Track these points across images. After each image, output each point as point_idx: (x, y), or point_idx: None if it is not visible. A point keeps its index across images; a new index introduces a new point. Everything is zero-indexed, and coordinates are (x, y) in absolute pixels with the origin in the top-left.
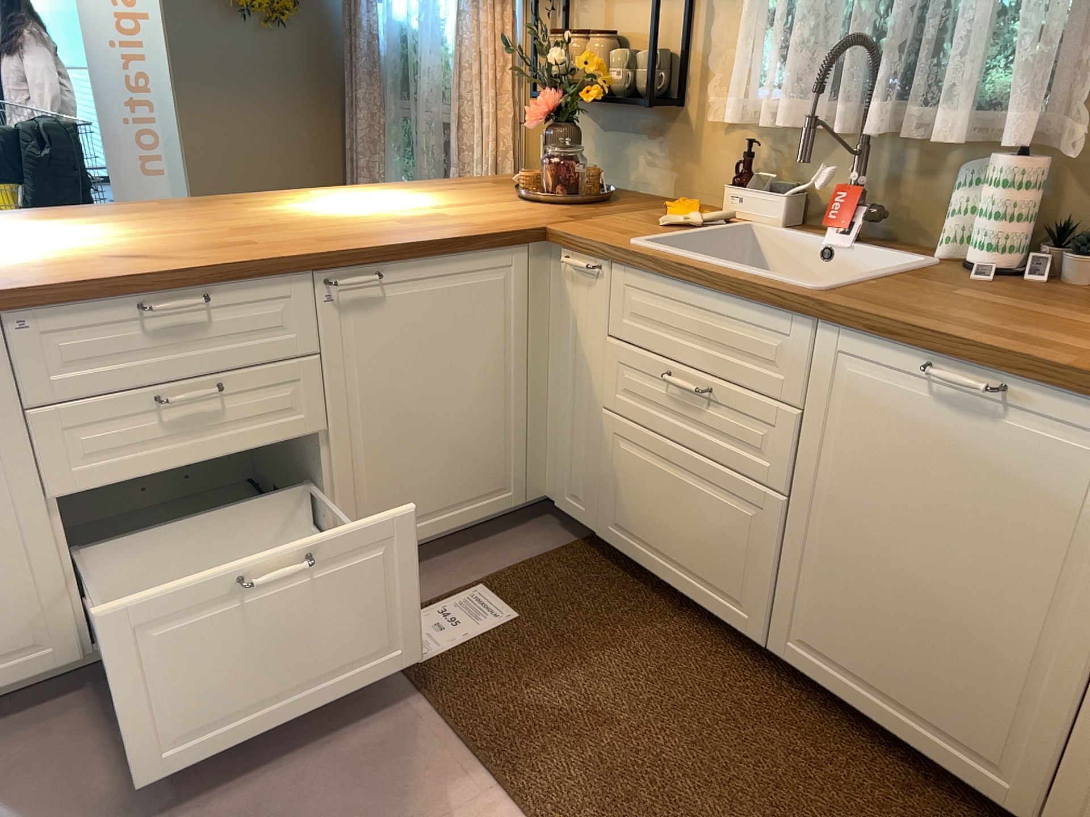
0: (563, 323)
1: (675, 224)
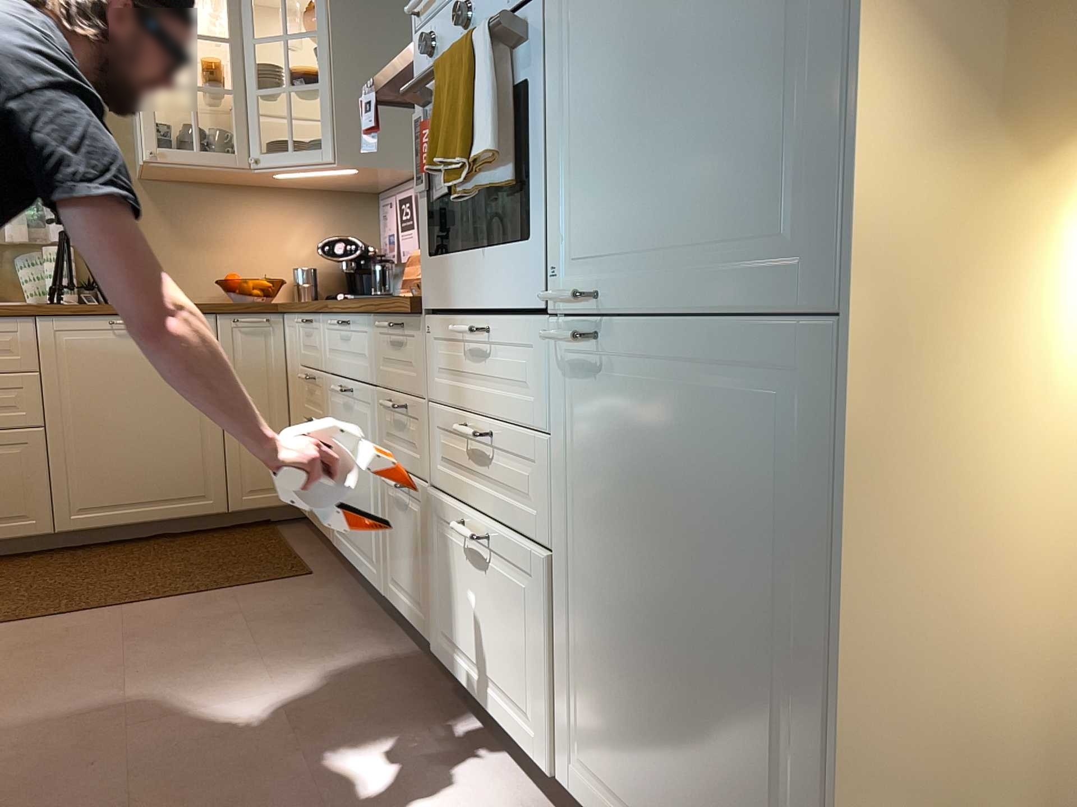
0: None
1: None
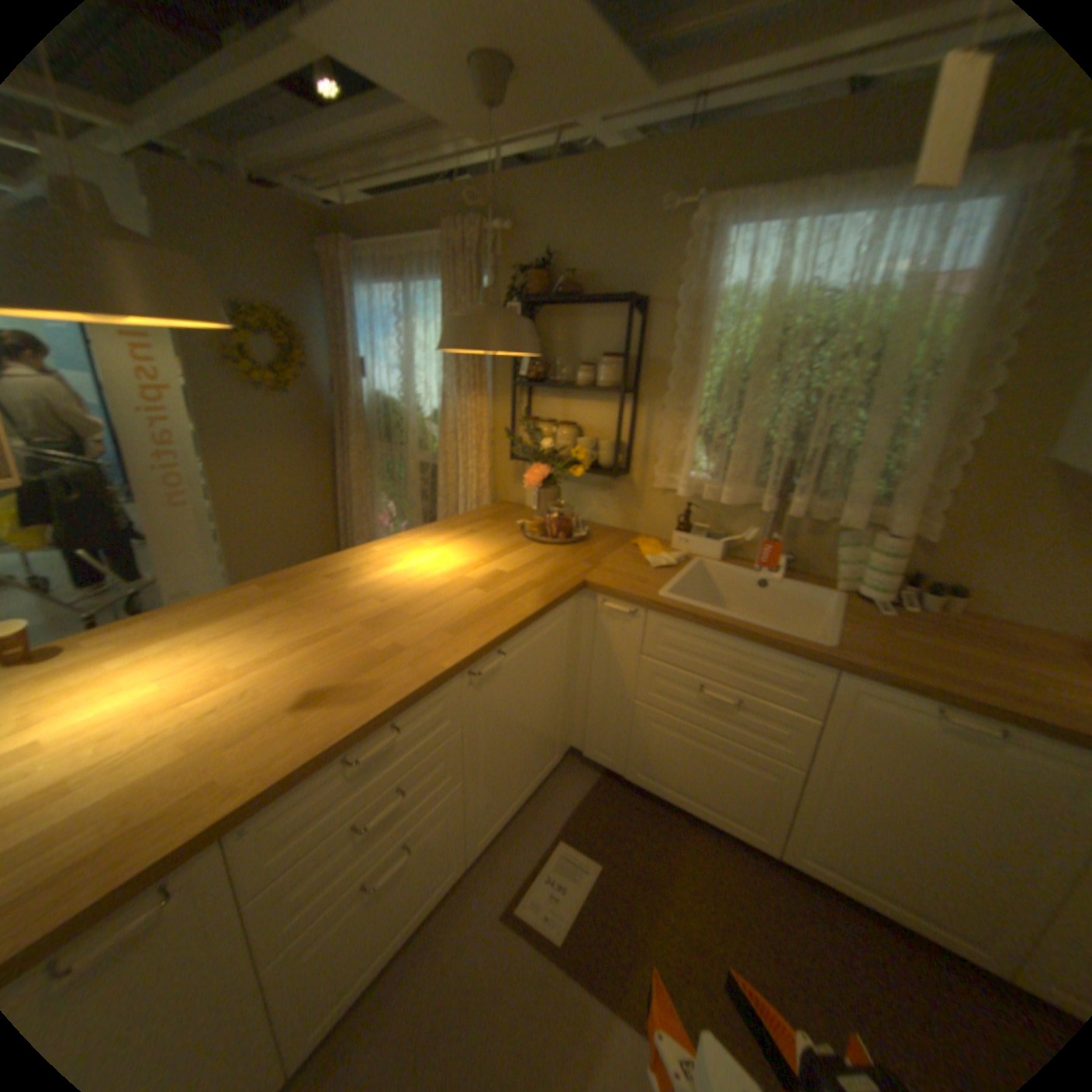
0: (597, 642)
1: (663, 566)
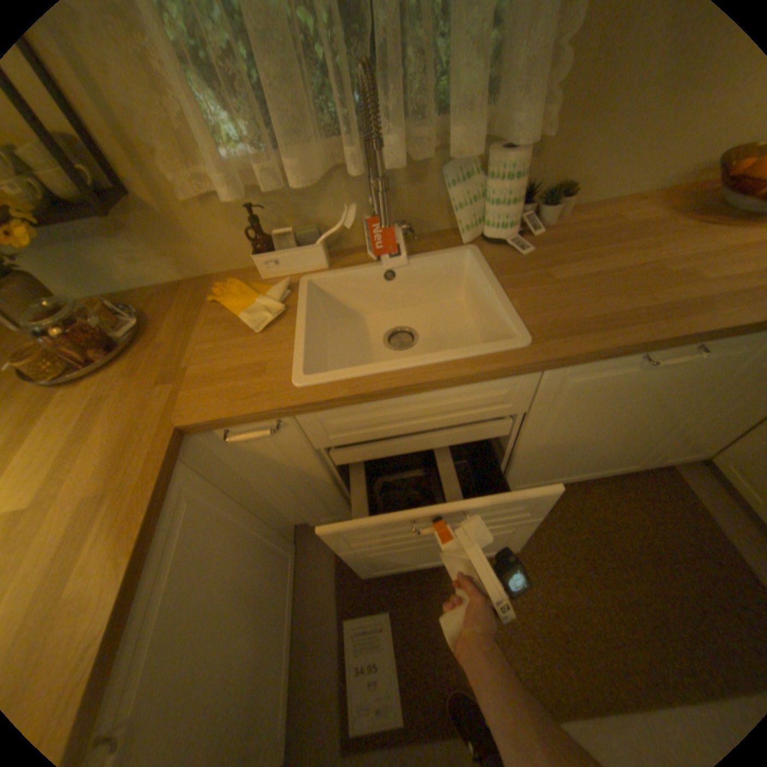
0: (254, 465)
1: (269, 321)
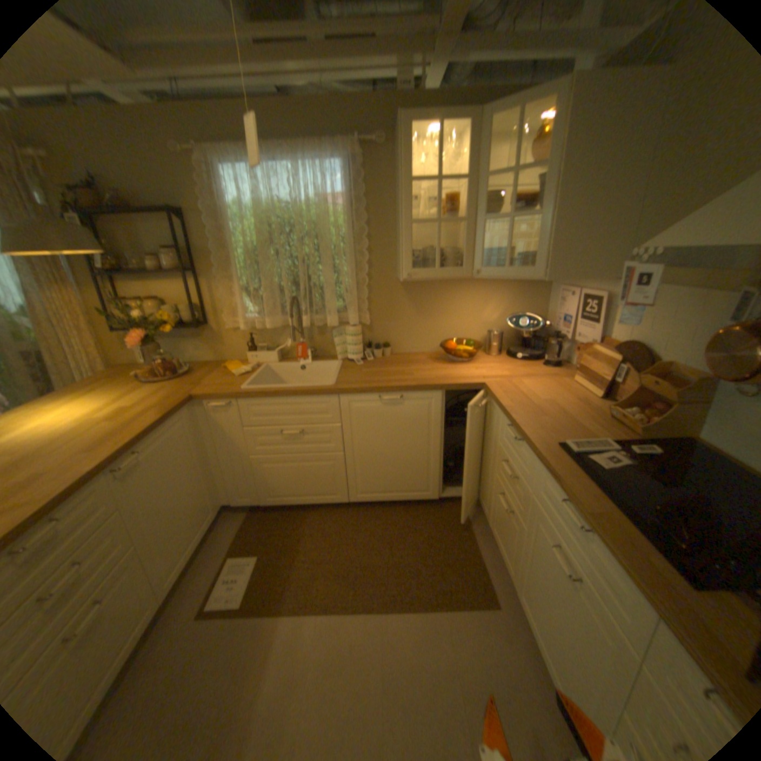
0: (212, 431)
1: (242, 373)
